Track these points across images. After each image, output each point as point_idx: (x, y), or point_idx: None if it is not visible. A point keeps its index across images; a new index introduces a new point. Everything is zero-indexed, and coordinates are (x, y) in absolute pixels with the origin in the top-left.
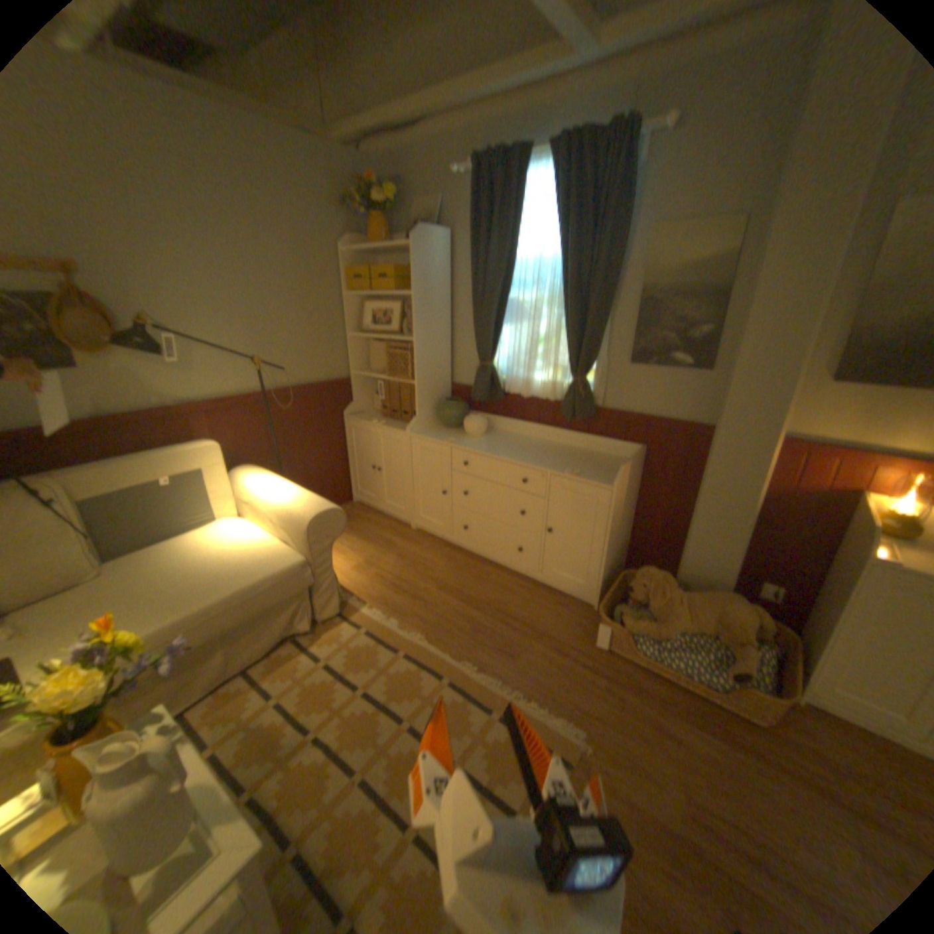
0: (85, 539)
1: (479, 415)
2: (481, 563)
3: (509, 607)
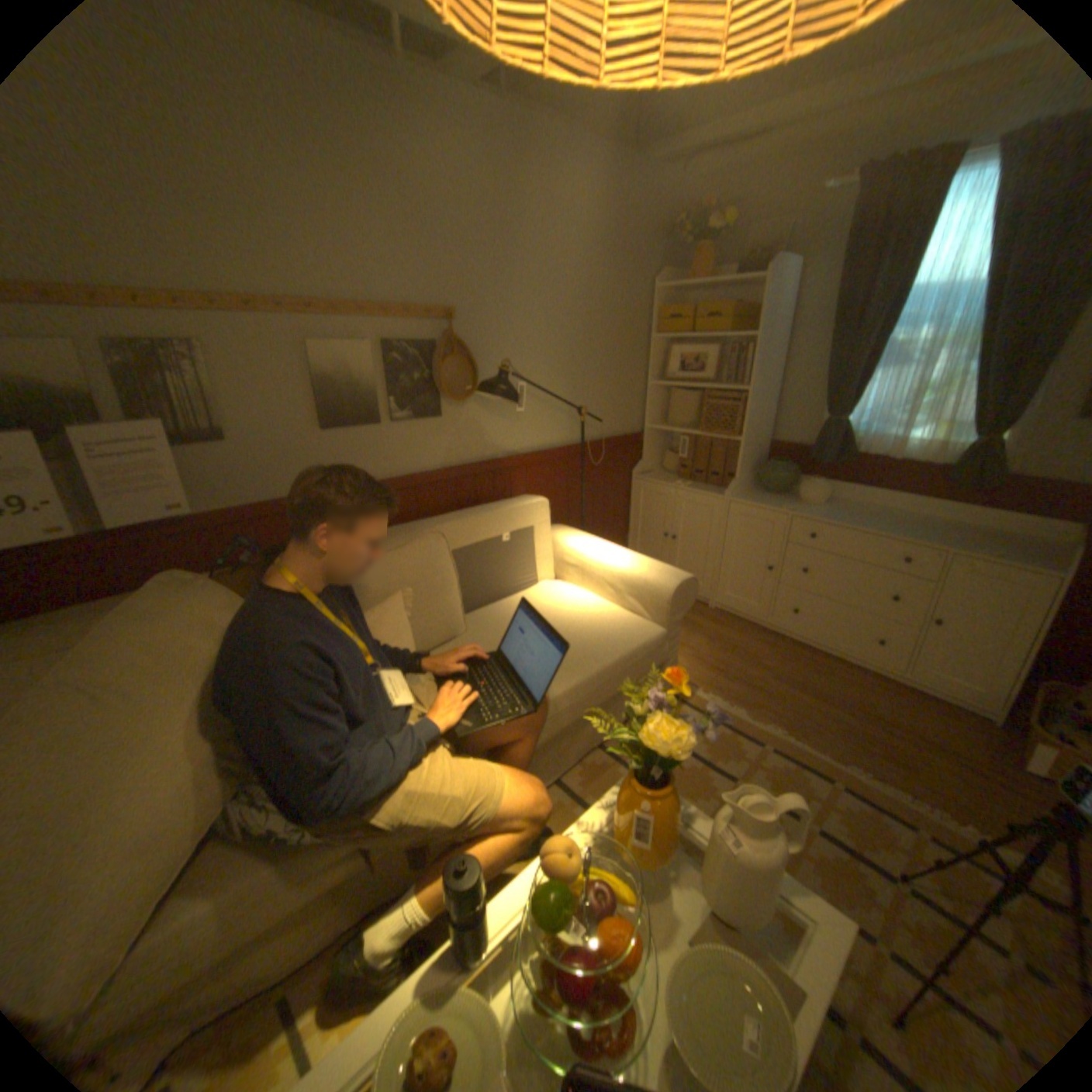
0: (459, 594)
1: (821, 480)
2: (815, 656)
3: (878, 711)
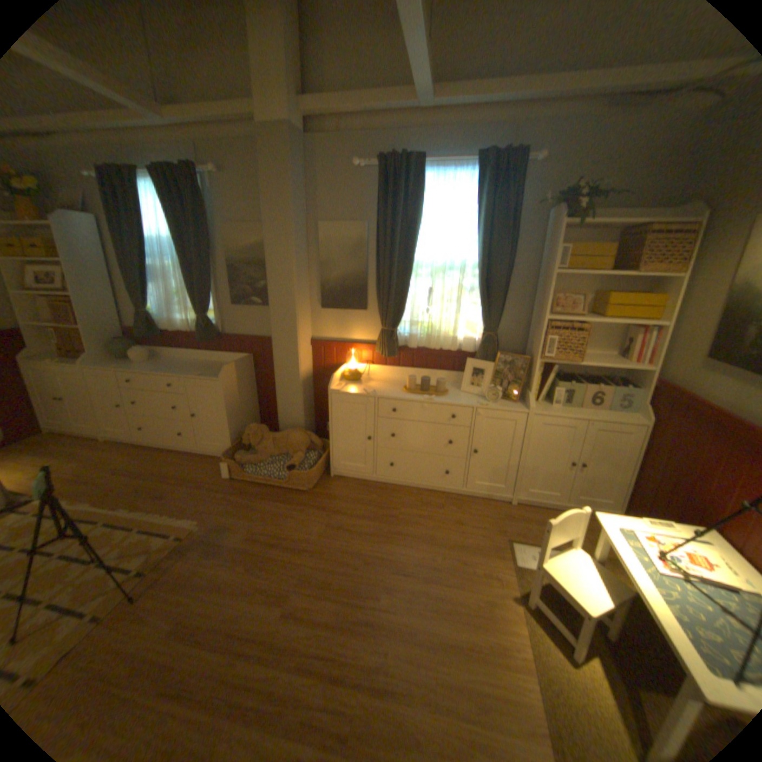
0: None
1: (139, 348)
2: (155, 454)
3: (168, 474)
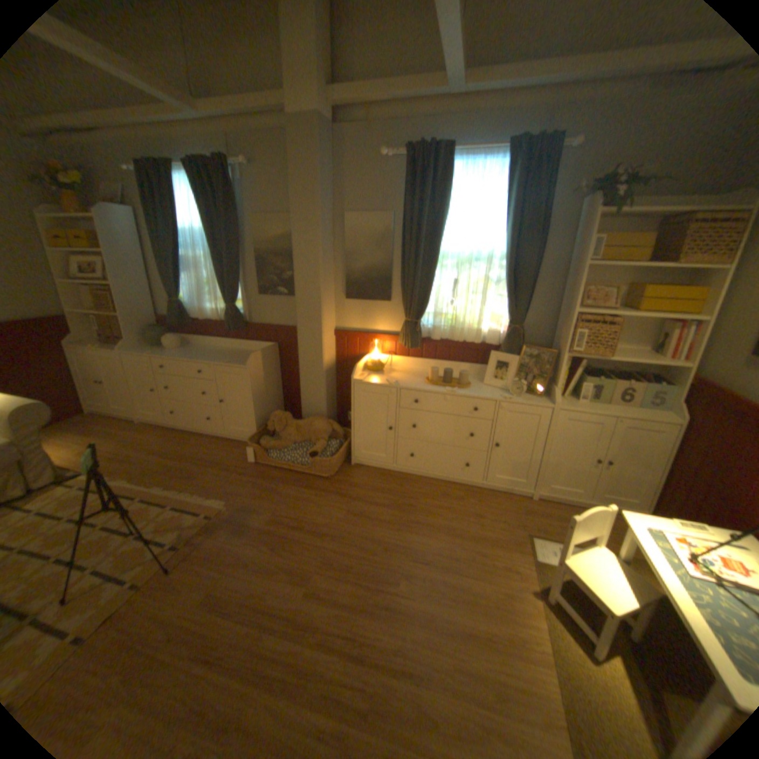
0: None
1: (171, 336)
2: (185, 436)
3: (198, 456)
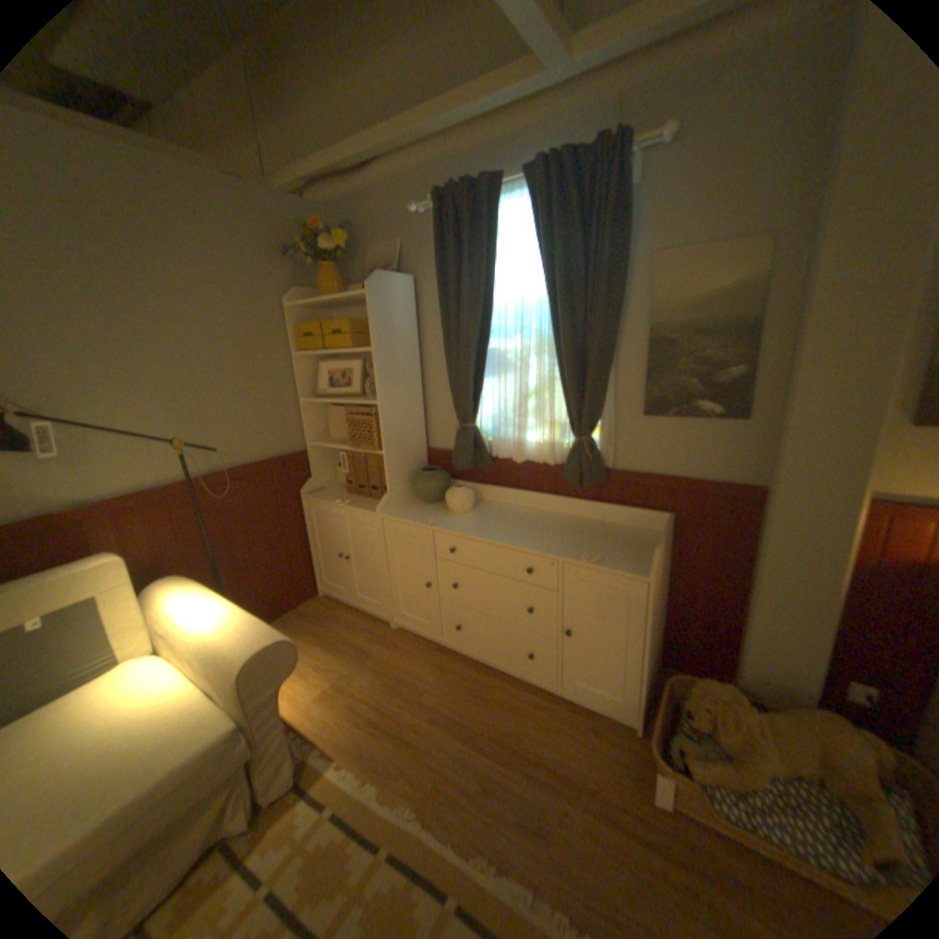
0: None
1: (464, 487)
2: (482, 675)
3: (527, 746)
